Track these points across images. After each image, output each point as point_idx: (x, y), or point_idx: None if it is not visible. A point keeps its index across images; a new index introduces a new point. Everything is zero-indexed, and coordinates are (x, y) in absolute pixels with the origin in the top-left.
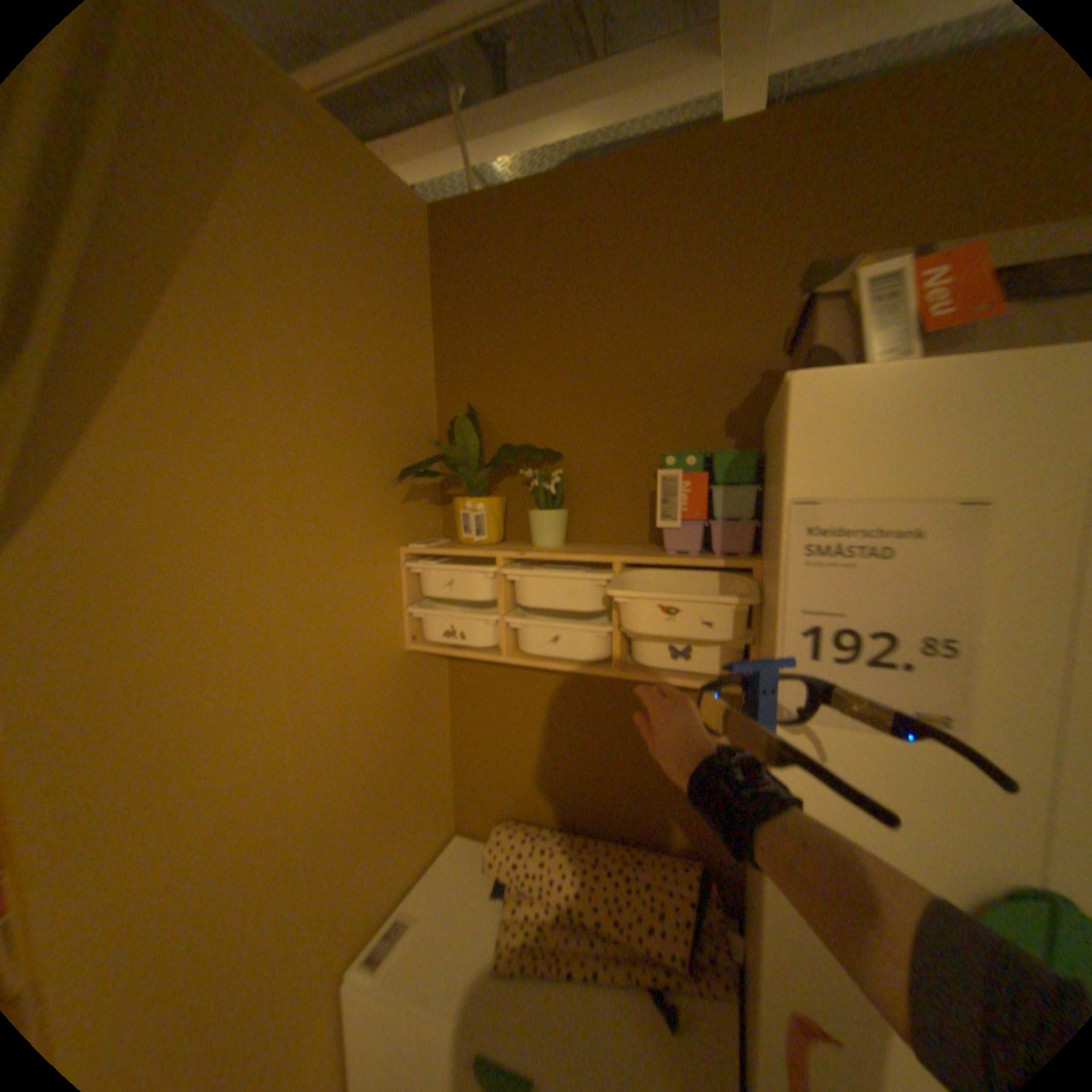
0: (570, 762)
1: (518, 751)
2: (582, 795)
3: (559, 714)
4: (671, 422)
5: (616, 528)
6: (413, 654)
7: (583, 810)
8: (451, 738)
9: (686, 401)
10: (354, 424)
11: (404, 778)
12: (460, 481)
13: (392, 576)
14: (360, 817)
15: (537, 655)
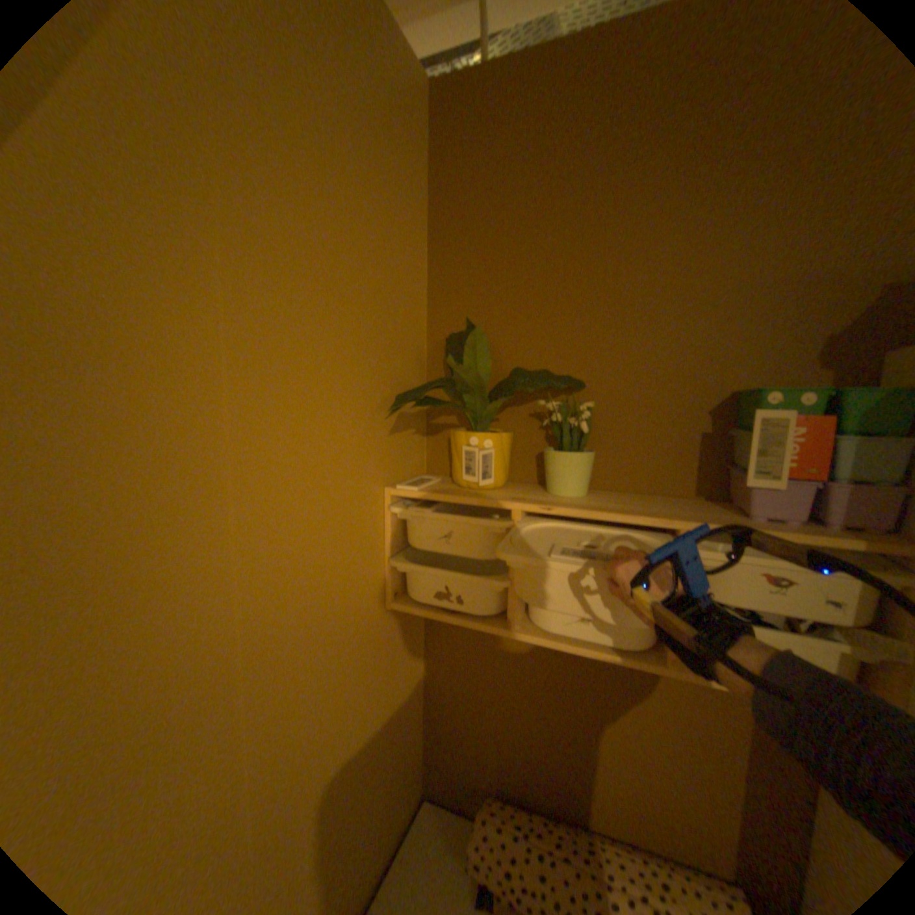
0: (568, 741)
1: (504, 719)
2: (582, 780)
3: (559, 685)
4: (740, 345)
5: (651, 475)
6: (392, 611)
7: (580, 797)
8: (423, 695)
9: (766, 319)
10: (342, 333)
11: (377, 758)
12: (451, 409)
13: (375, 523)
14: (329, 827)
15: (559, 634)
